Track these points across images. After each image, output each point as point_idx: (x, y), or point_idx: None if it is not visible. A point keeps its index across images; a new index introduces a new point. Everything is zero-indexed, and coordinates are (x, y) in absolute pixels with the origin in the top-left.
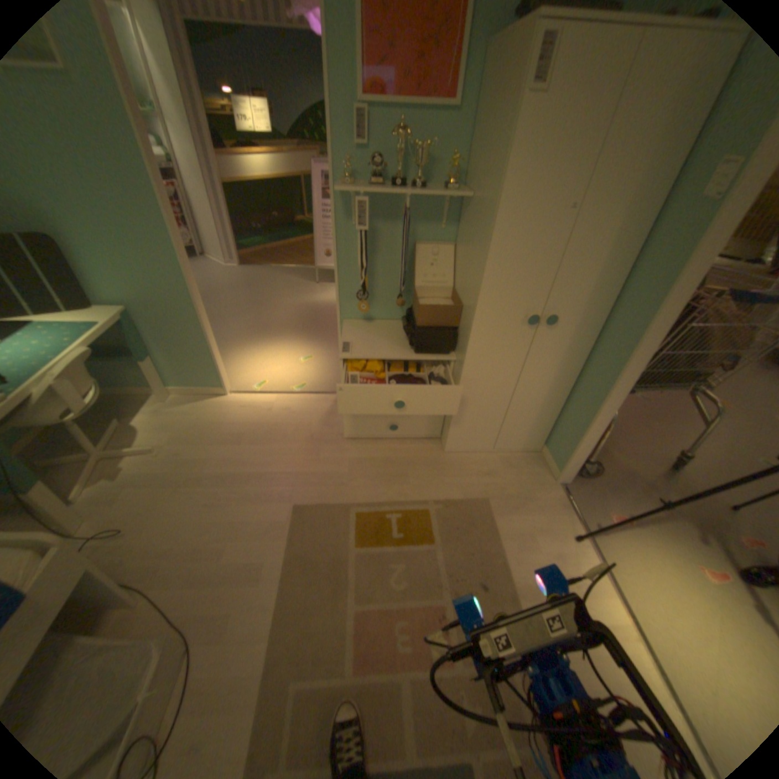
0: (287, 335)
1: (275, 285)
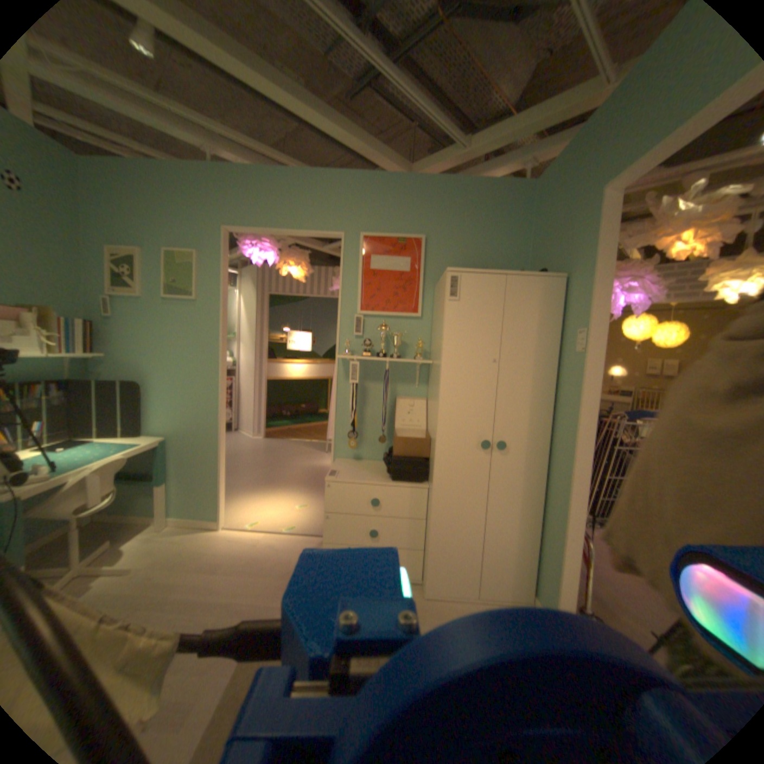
0: (289, 489)
1: (290, 453)
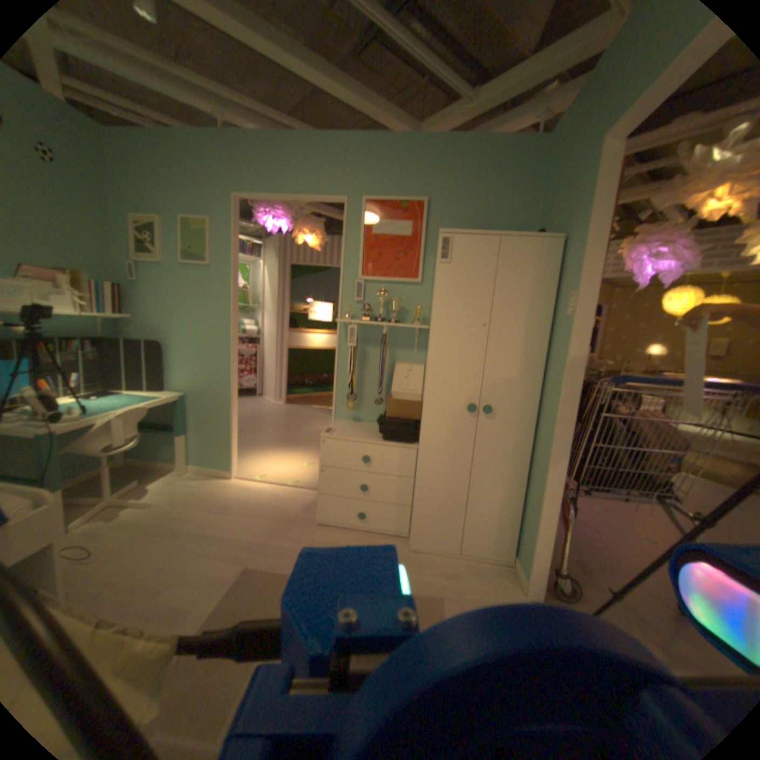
0: (301, 448)
1: (307, 417)
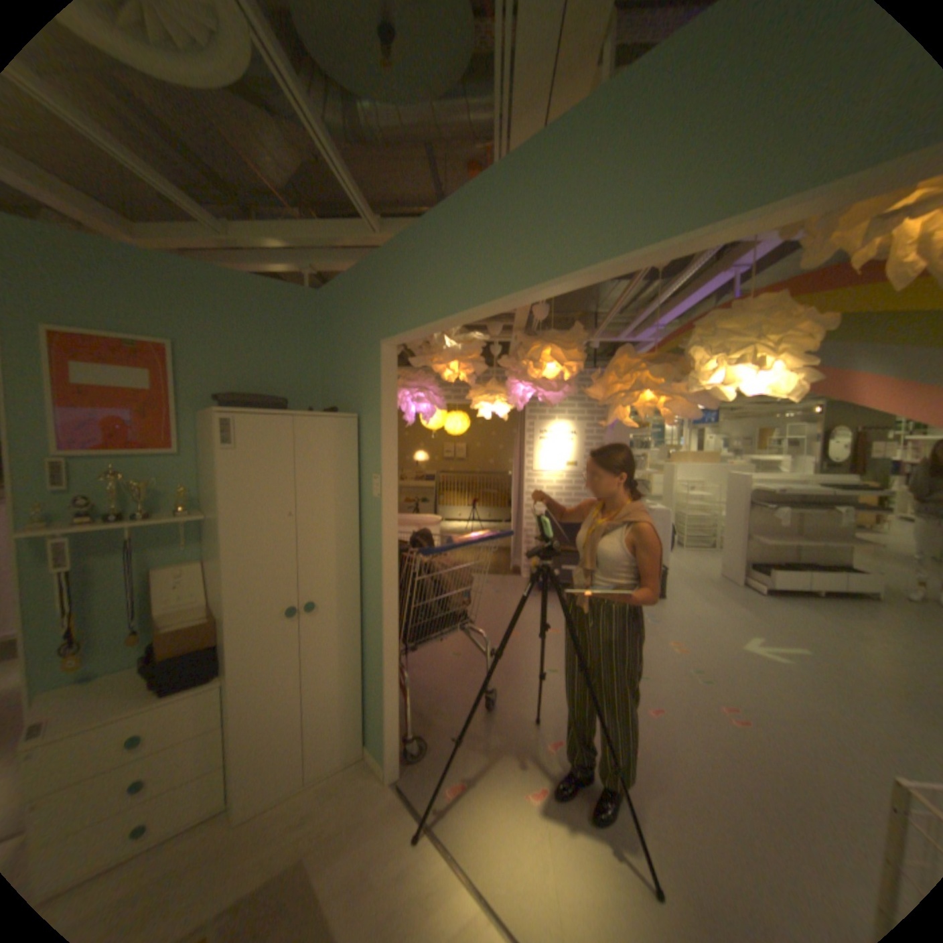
0: None
1: None
